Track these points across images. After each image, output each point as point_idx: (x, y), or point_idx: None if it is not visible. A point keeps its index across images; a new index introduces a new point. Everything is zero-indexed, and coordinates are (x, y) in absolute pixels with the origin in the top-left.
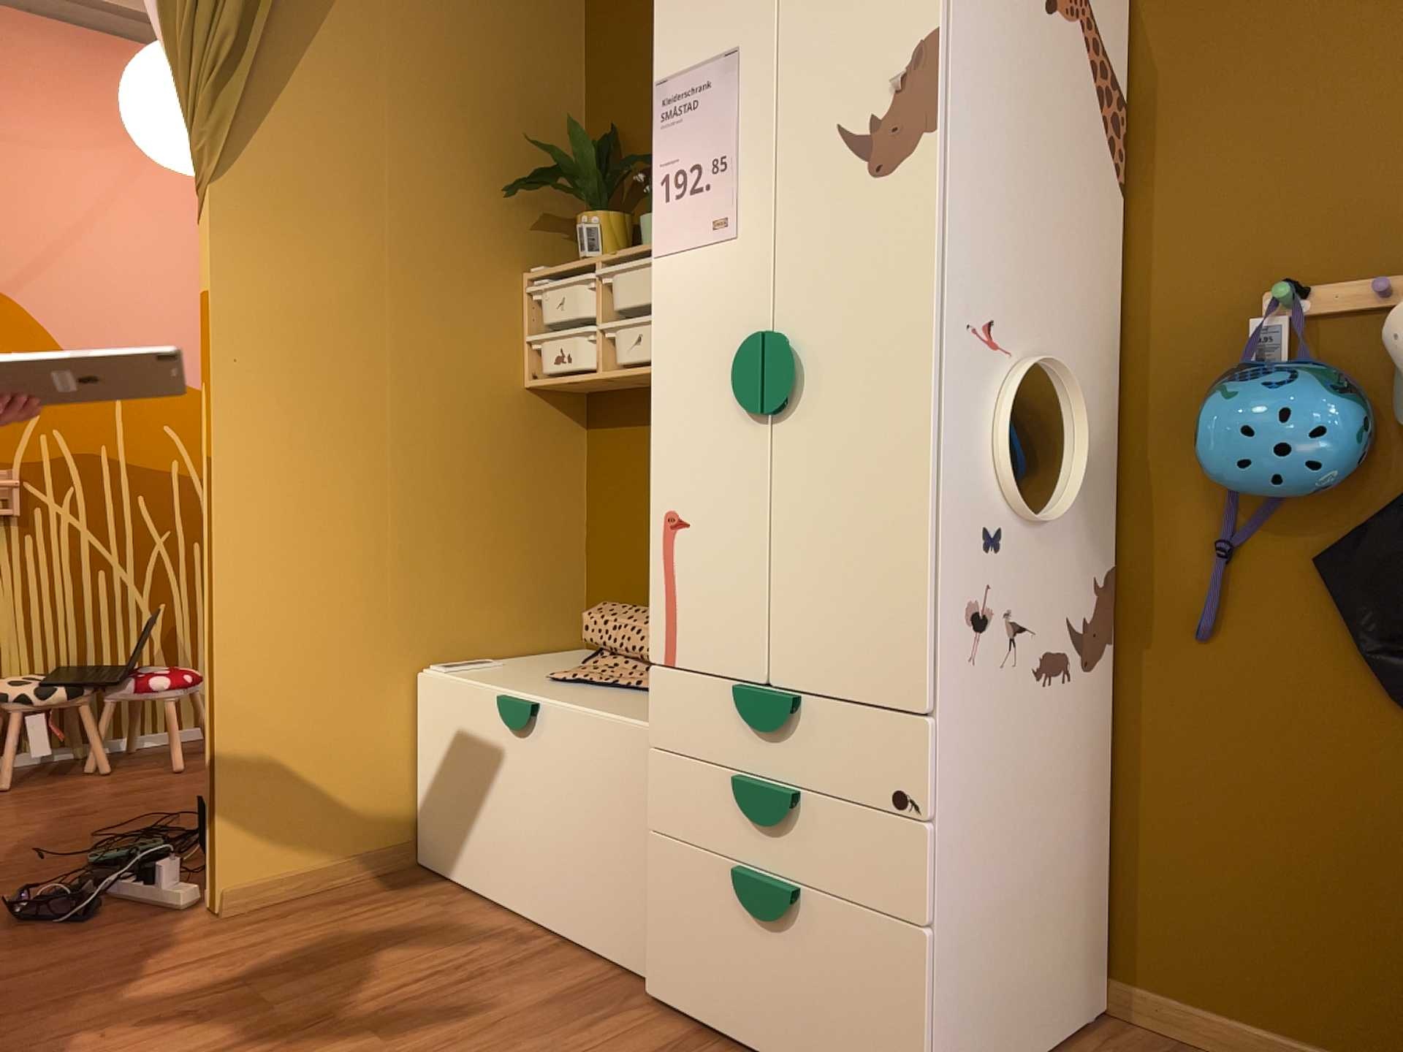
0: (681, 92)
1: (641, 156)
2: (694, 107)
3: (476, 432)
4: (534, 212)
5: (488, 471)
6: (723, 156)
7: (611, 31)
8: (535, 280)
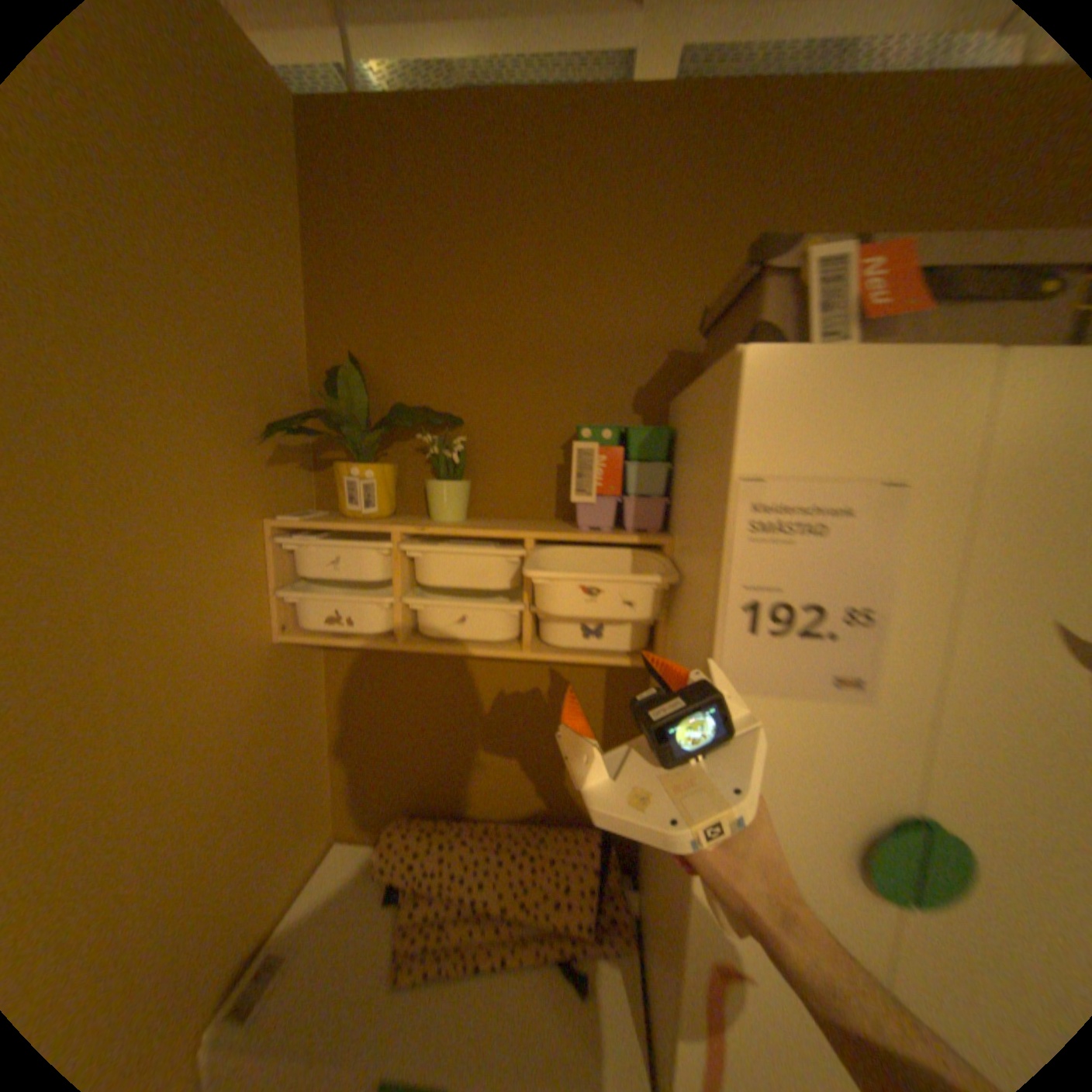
0: (796, 501)
1: (402, 399)
2: (820, 529)
3: (233, 724)
4: (269, 445)
5: (248, 756)
6: (869, 607)
7: (344, 243)
8: (288, 531)
